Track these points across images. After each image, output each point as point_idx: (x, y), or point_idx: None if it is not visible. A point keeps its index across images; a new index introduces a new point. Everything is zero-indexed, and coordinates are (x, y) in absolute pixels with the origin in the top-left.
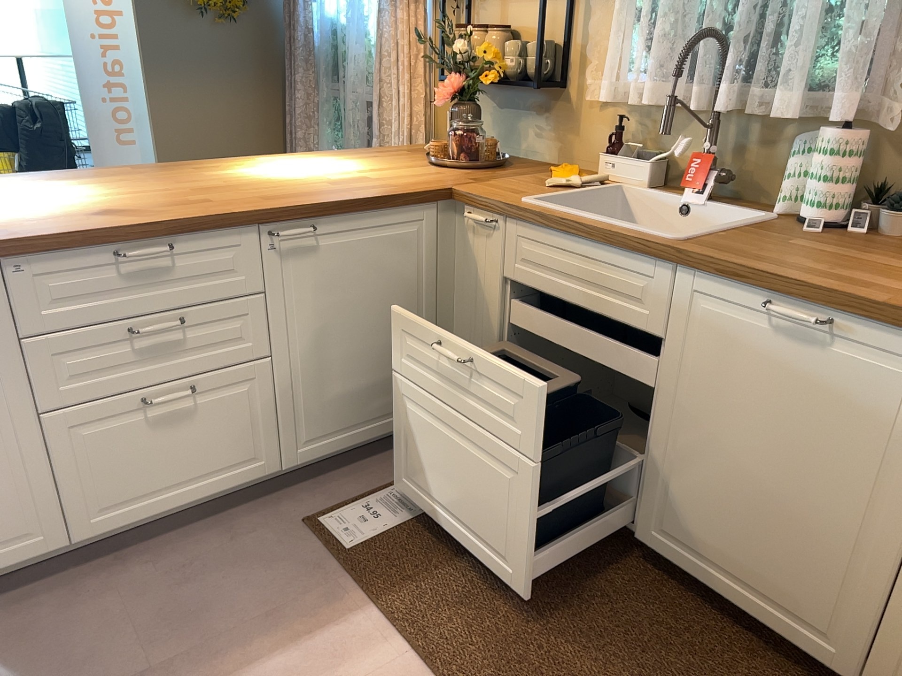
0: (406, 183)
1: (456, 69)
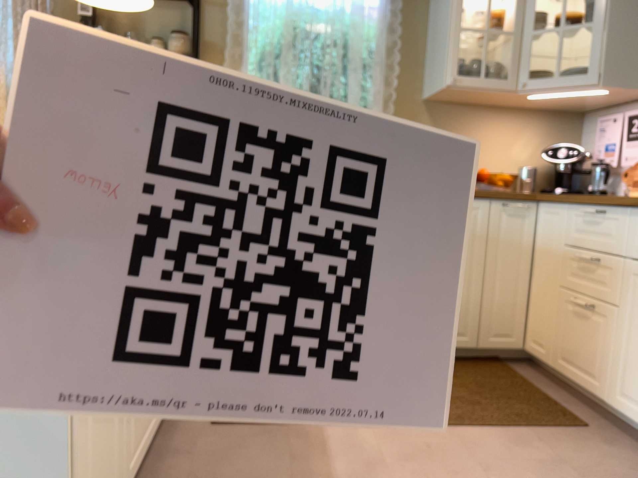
0: None
1: None
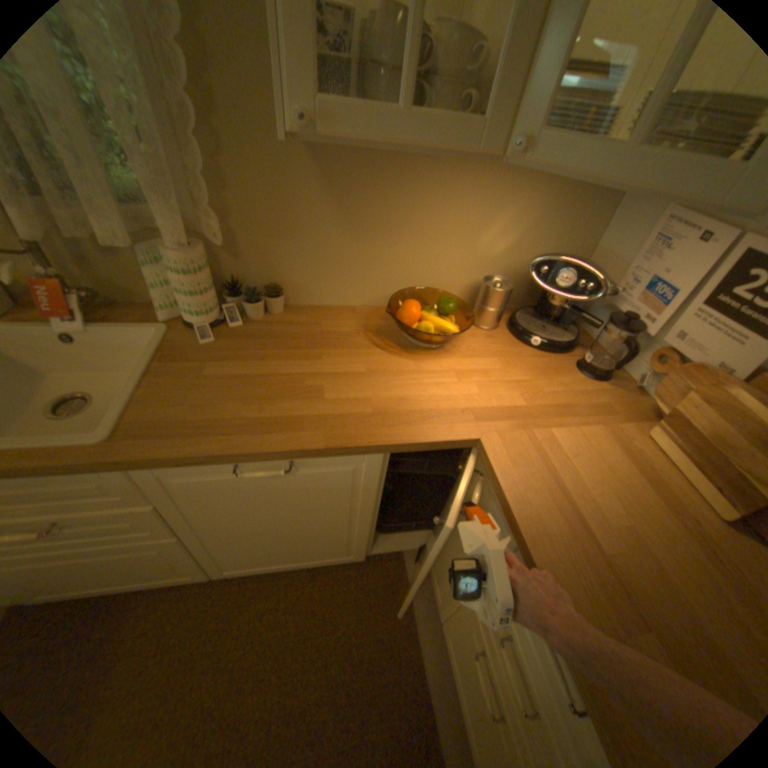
0: None
1: None
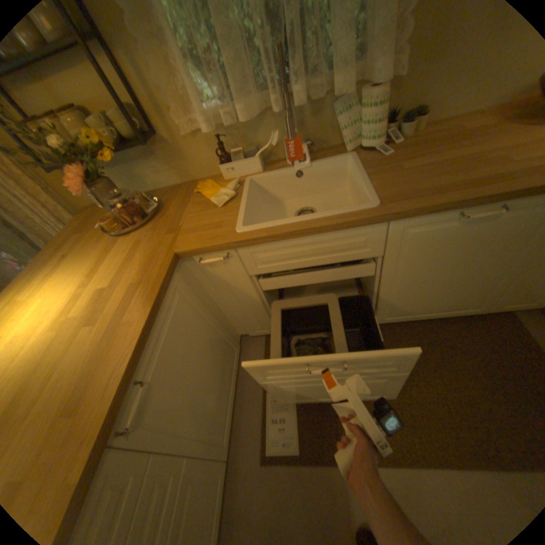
0: (138, 273)
1: (67, 159)
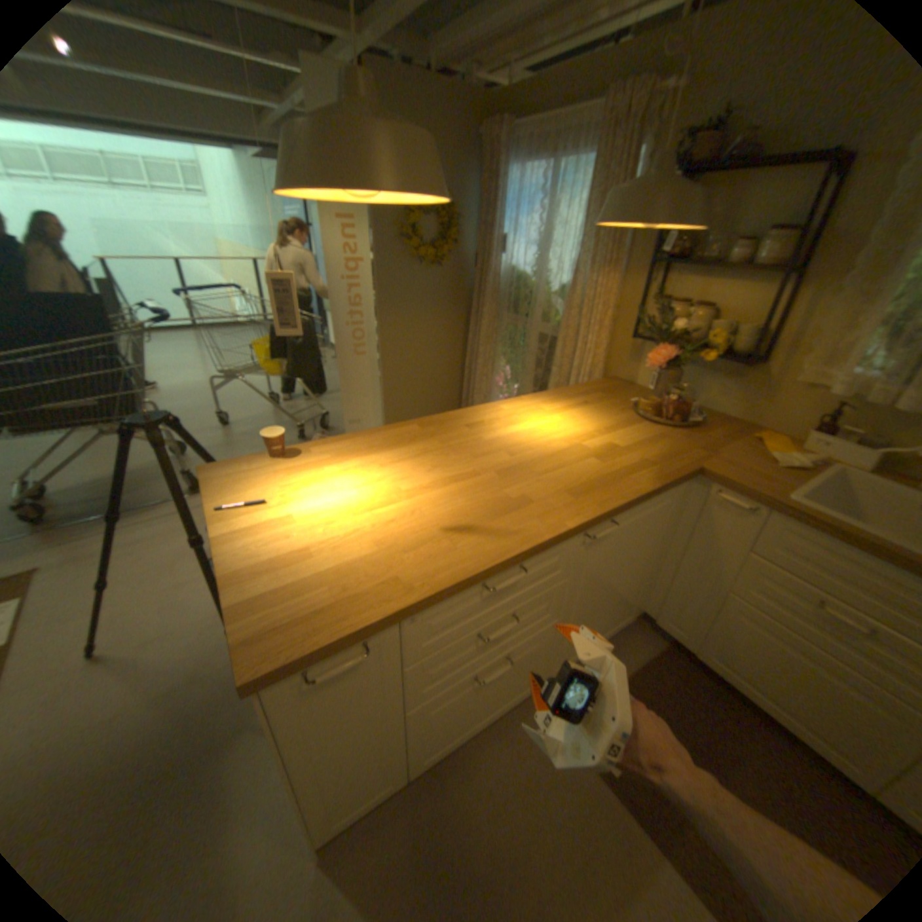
0: (657, 457)
1: (672, 340)
